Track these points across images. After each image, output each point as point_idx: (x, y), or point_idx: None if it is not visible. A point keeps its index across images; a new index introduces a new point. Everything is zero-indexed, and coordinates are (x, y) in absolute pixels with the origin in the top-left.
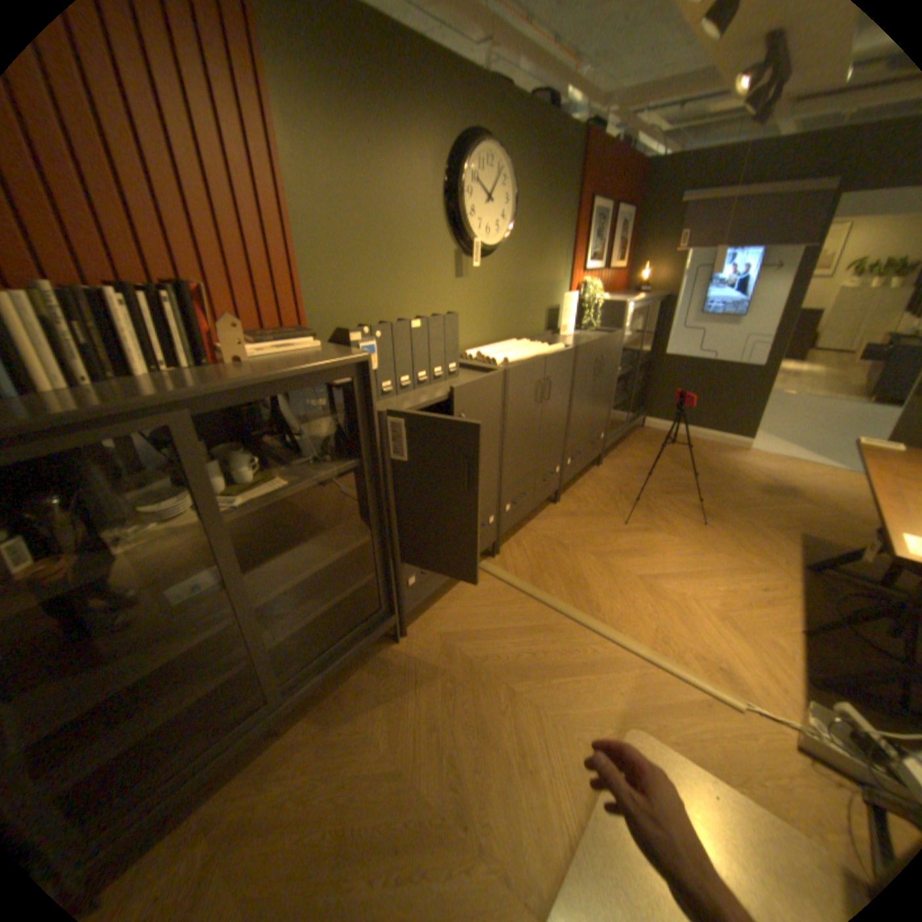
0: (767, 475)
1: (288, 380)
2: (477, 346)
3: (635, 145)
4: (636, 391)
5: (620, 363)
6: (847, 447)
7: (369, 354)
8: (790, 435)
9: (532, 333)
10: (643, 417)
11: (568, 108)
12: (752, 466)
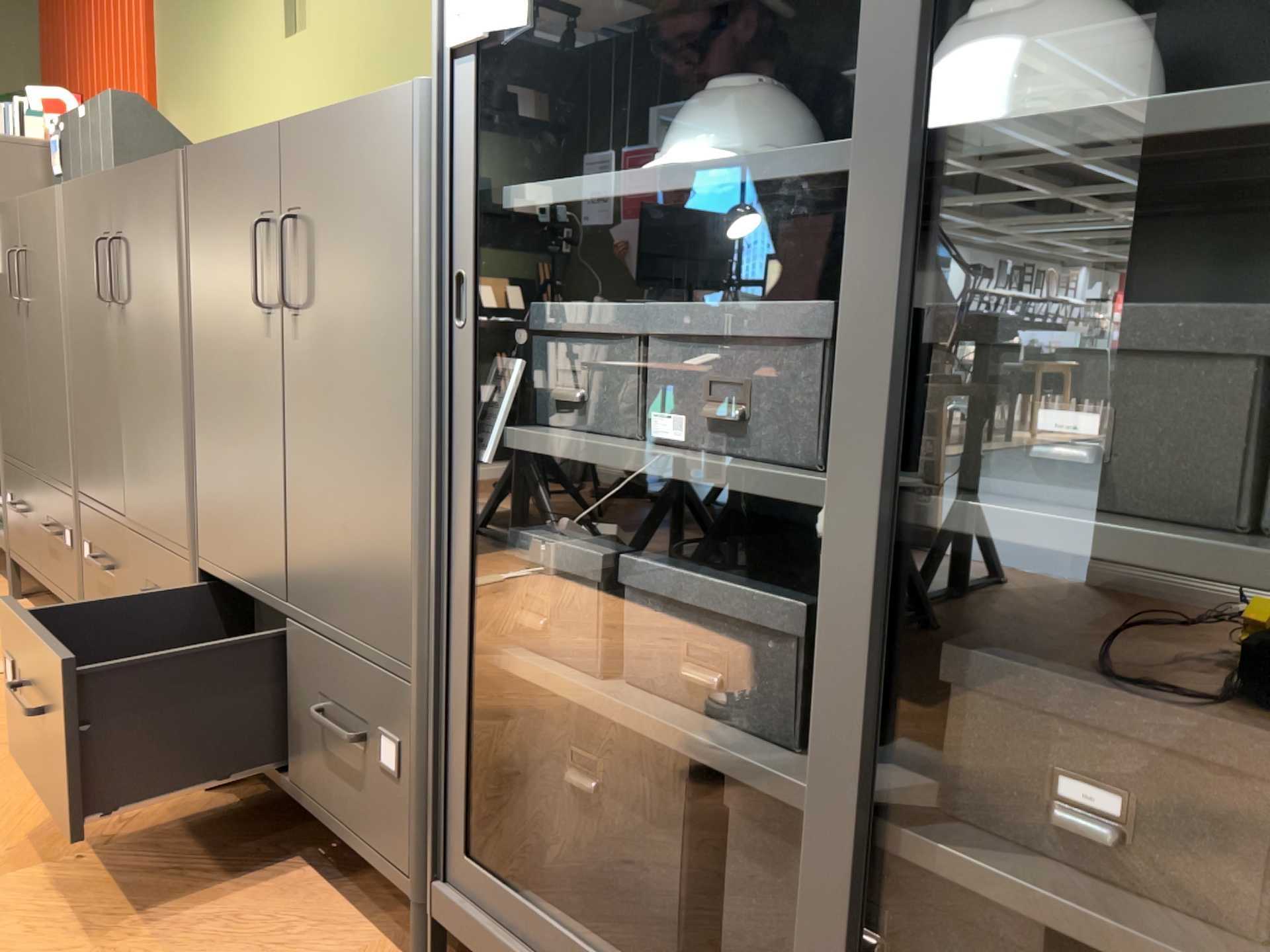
0: None
1: None
2: None
3: None
4: None
5: (471, 313)
6: None
7: None
8: None
9: None
10: None
11: None
12: None
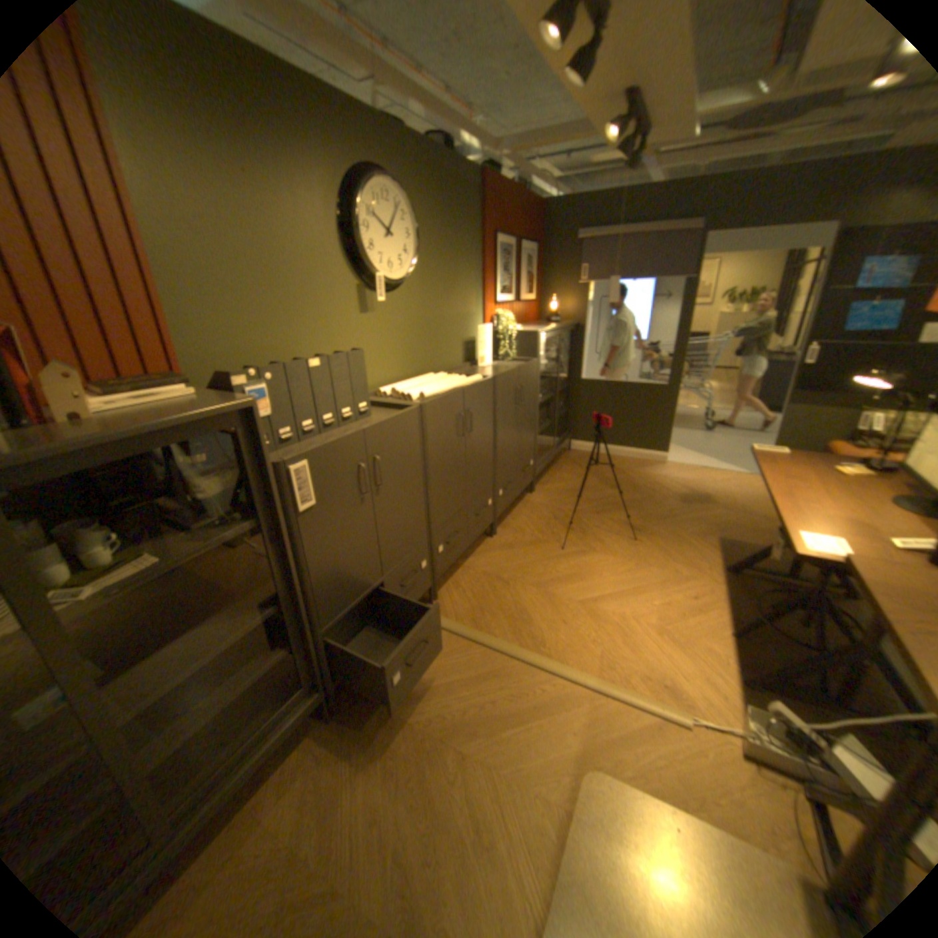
0: (683, 486)
1: (145, 436)
2: (393, 382)
3: (531, 188)
4: (559, 417)
5: (539, 391)
6: (744, 453)
7: (254, 399)
8: (697, 446)
9: (450, 366)
10: (568, 440)
11: (463, 150)
12: (669, 478)
